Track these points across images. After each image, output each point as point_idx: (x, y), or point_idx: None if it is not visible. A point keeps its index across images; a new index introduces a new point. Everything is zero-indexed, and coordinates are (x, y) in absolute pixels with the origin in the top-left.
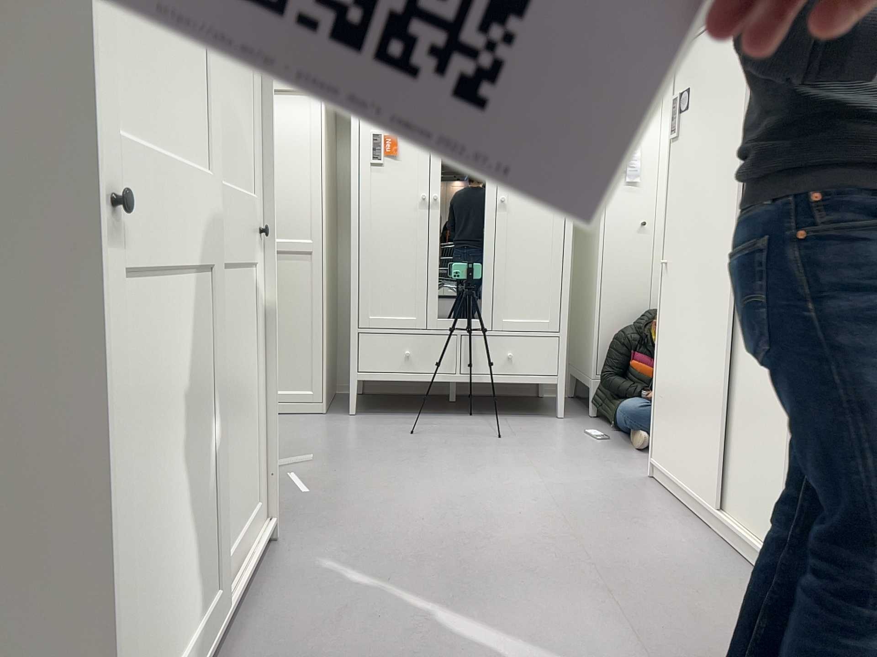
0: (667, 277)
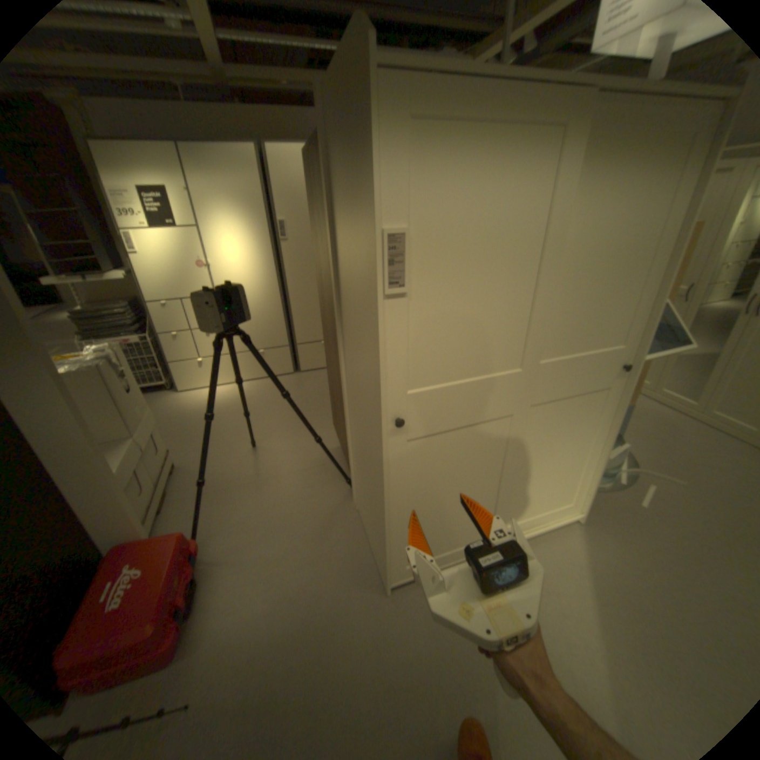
0: None
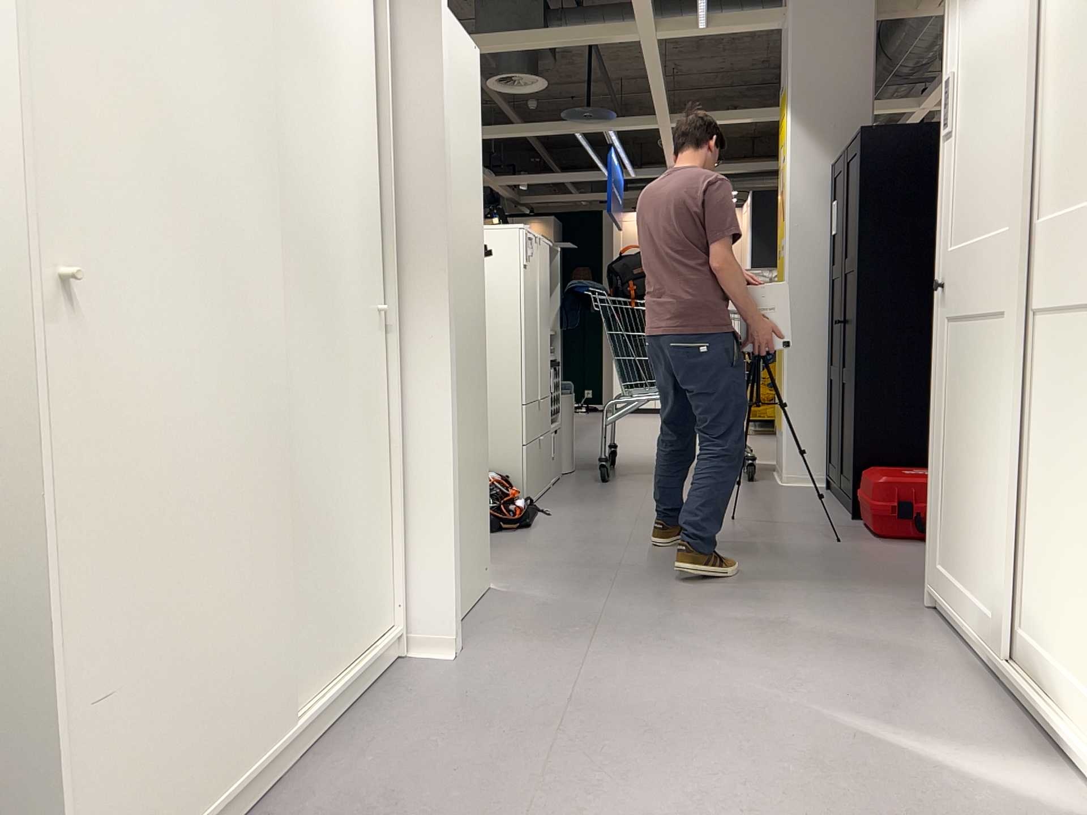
0: (75, 322)
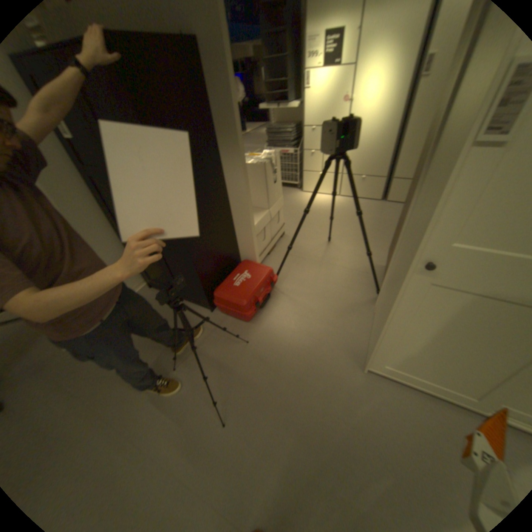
0: None
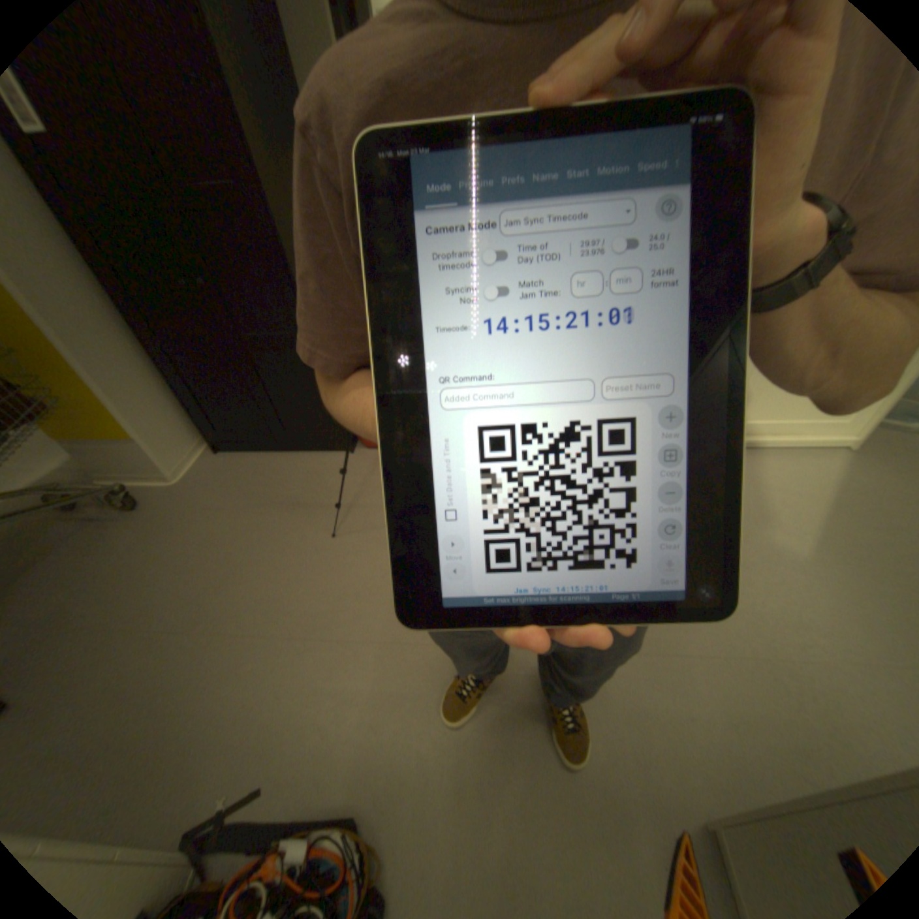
0: None
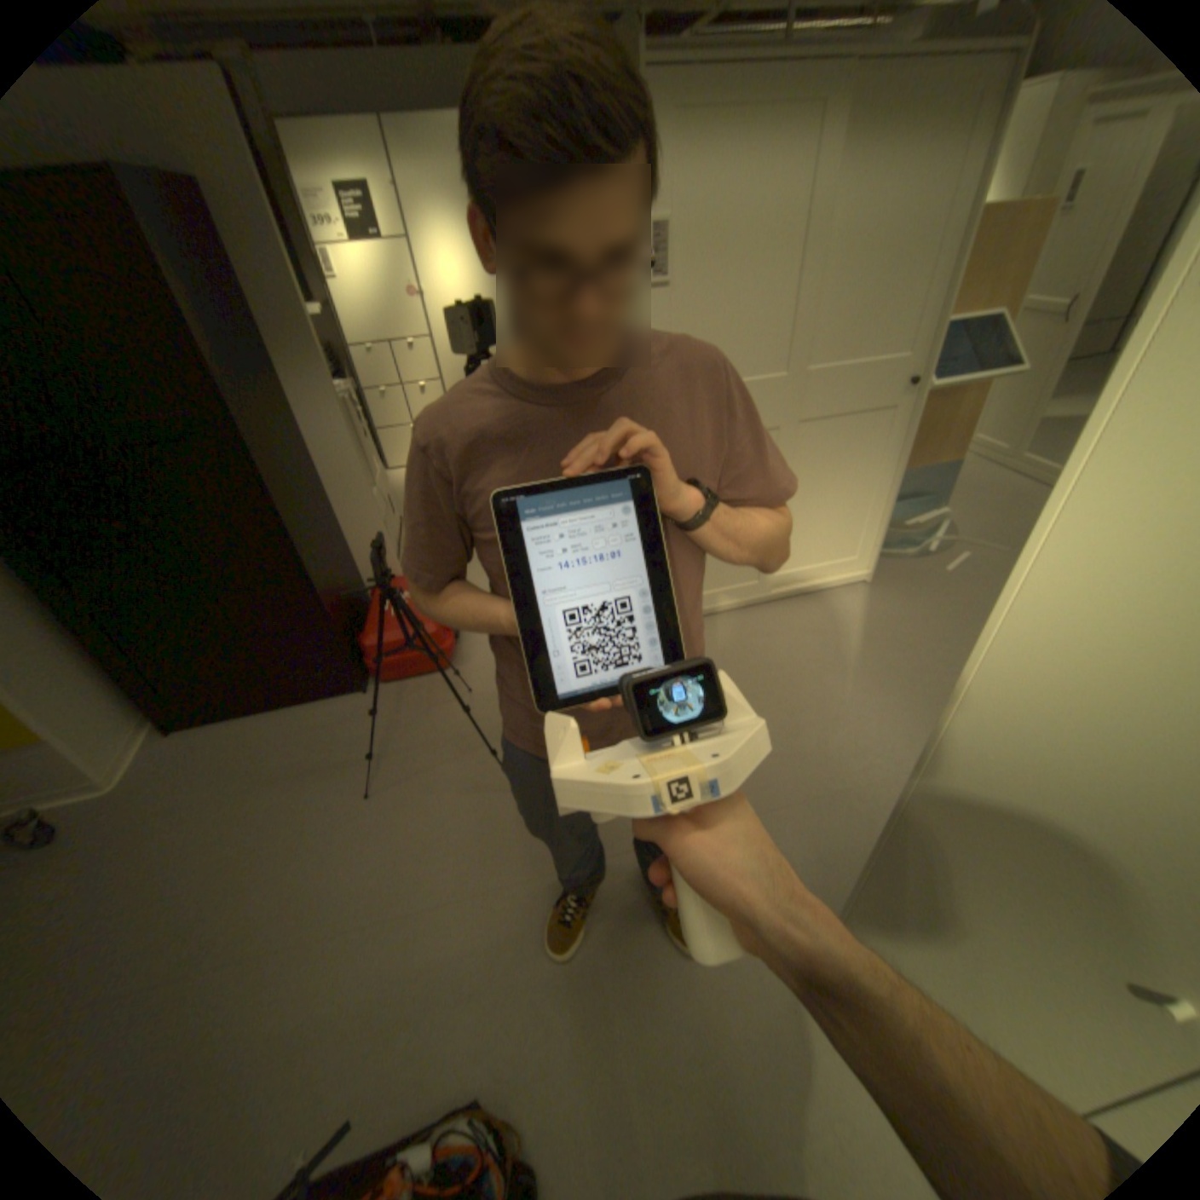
0: None
